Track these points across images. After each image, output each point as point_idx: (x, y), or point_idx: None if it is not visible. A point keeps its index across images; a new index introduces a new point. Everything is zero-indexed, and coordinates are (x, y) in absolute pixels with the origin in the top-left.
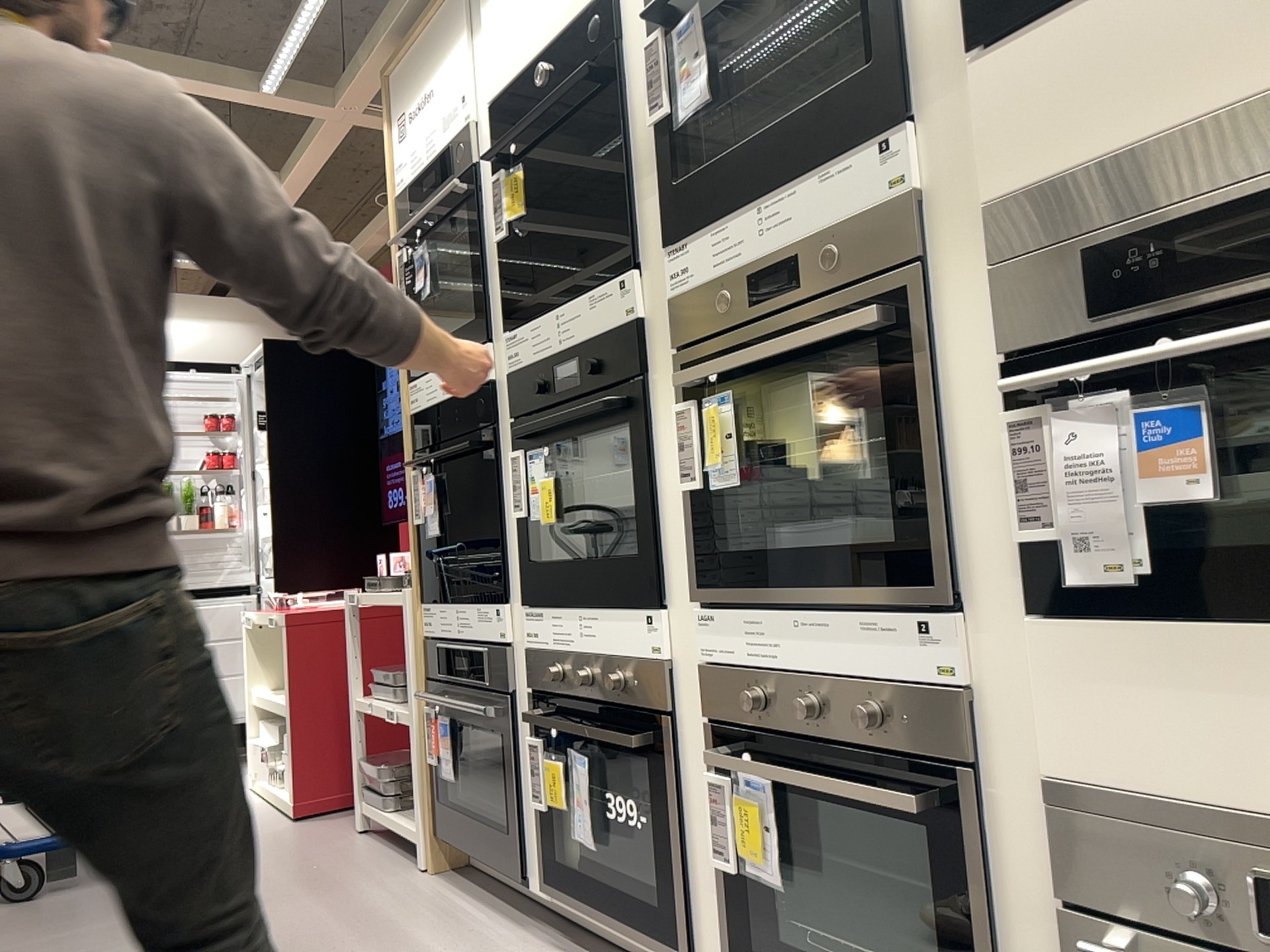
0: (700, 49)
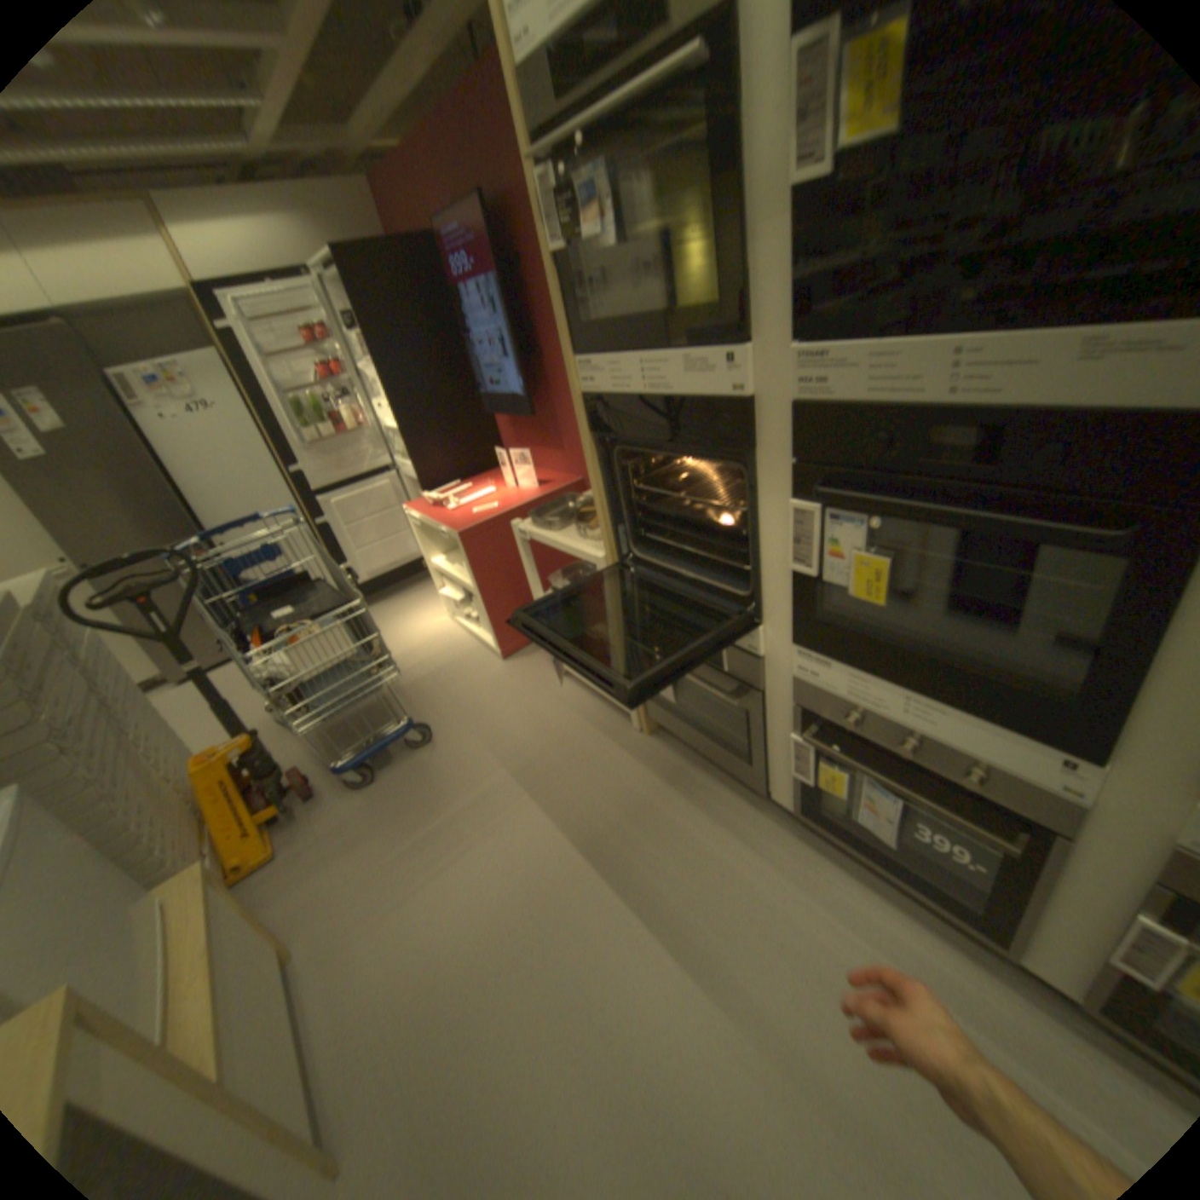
0: None
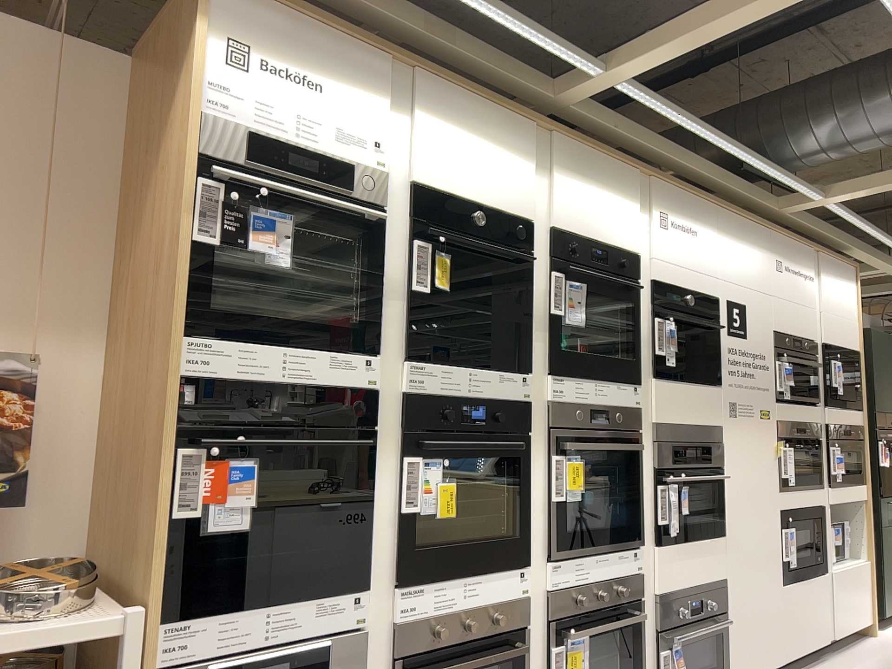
0: (580, 303)
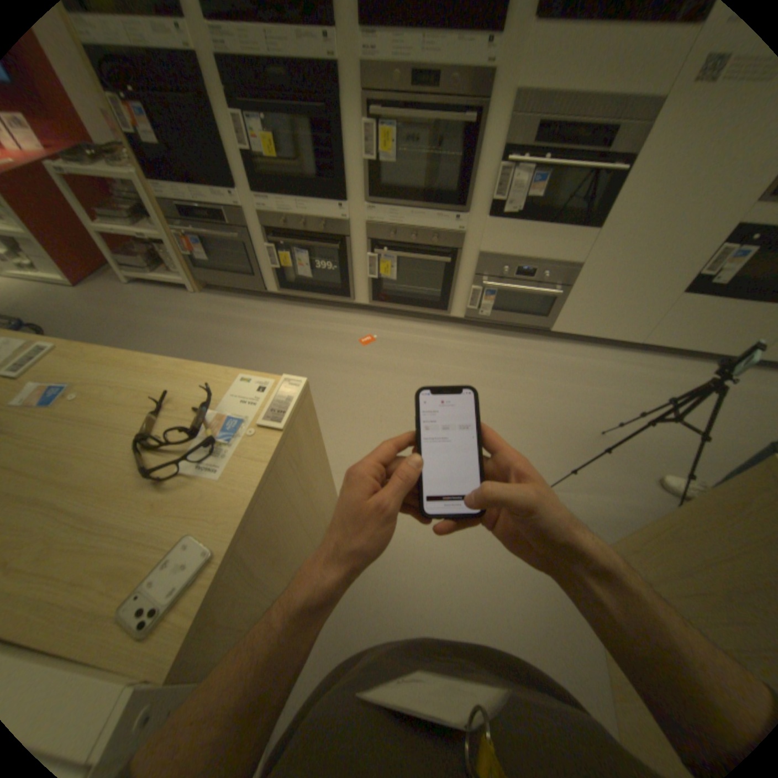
0: None
